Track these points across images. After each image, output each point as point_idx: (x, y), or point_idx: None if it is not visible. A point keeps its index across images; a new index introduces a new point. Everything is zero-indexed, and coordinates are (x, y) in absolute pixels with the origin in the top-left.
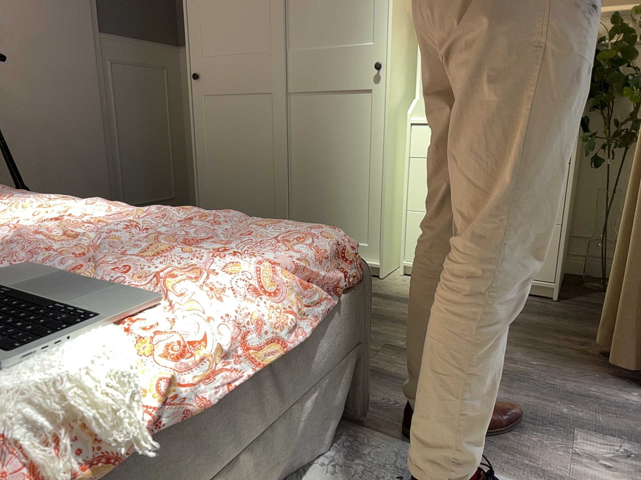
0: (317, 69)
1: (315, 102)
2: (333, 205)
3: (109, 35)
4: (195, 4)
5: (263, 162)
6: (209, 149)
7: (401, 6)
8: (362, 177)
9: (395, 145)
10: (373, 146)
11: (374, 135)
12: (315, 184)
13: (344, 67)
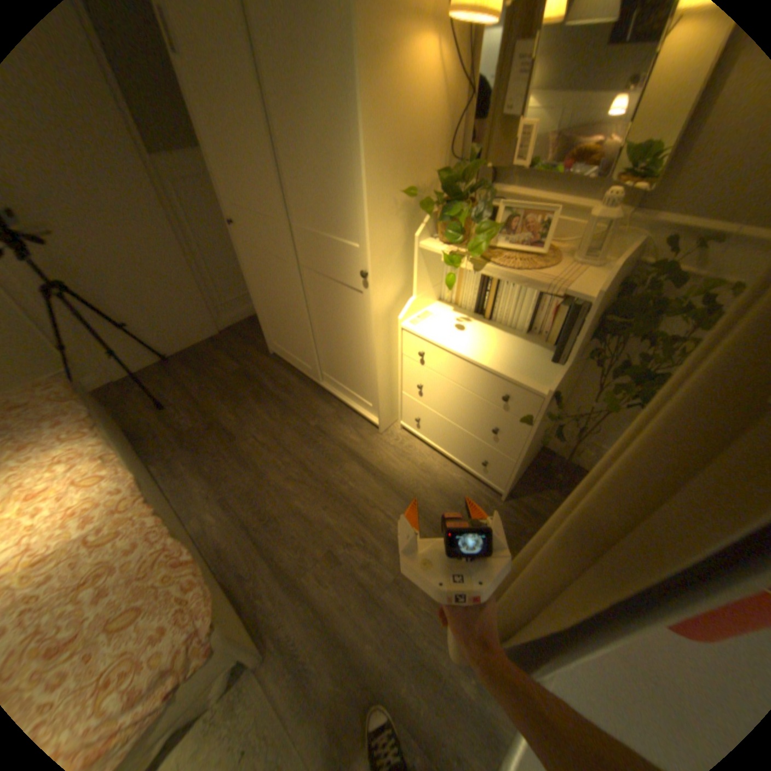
0: (317, 252)
1: (321, 282)
2: (346, 368)
3: (158, 154)
4: (207, 144)
5: (293, 315)
6: (257, 288)
7: (389, 203)
8: (364, 359)
9: (392, 339)
10: (369, 341)
11: (368, 332)
12: (332, 347)
13: (338, 261)
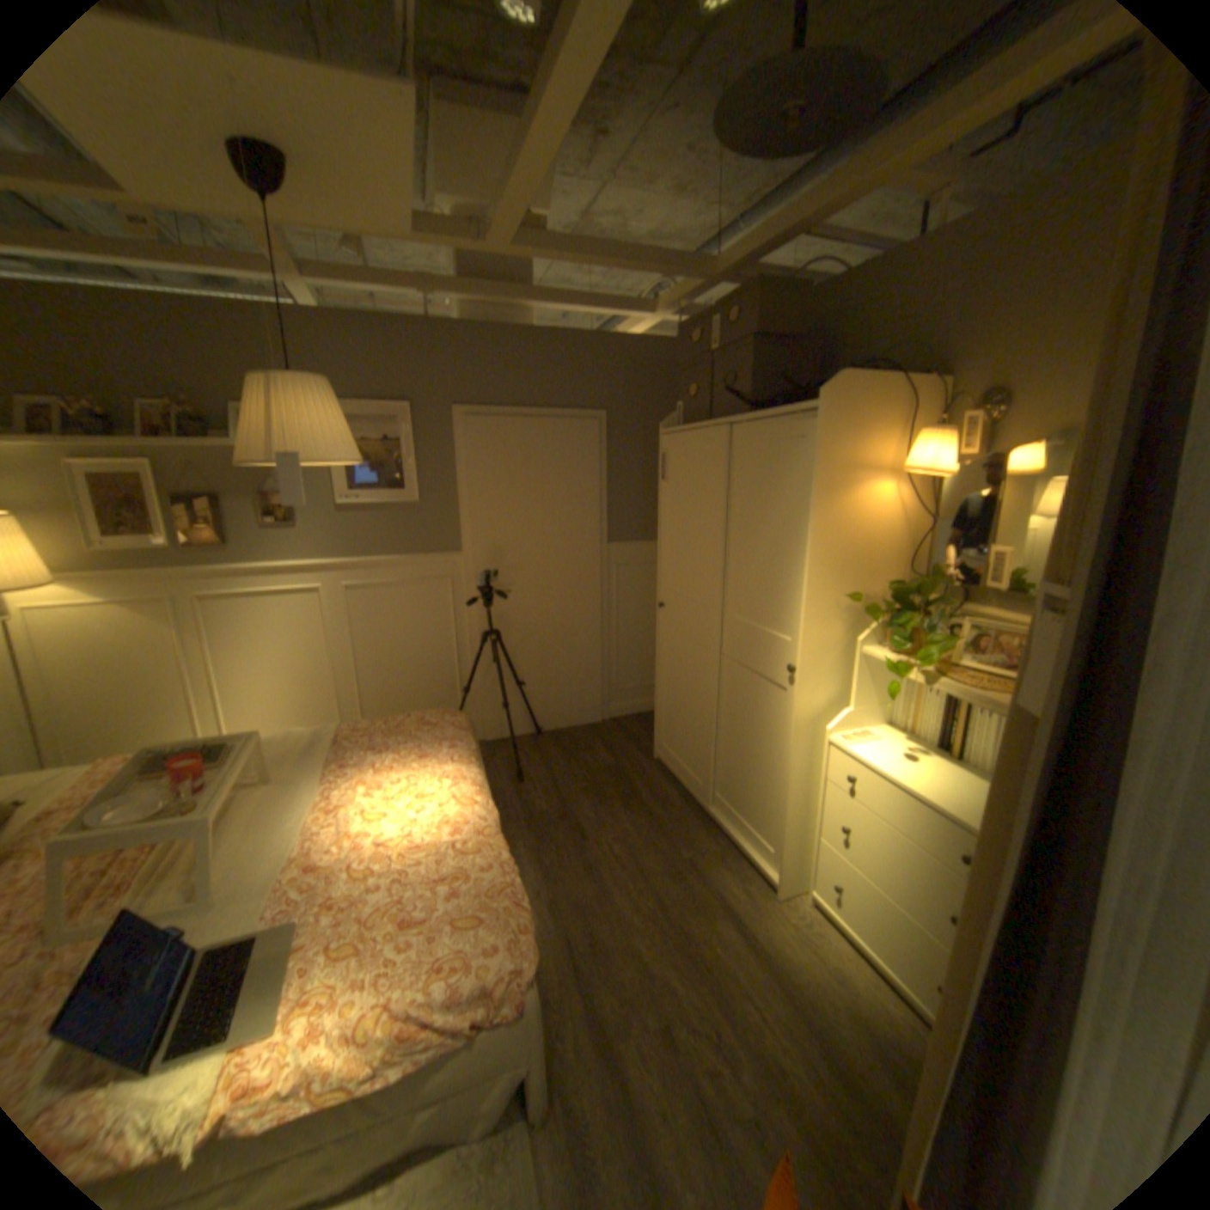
0: (745, 642)
1: (742, 674)
2: (750, 789)
3: (617, 543)
4: (666, 540)
5: (699, 710)
6: (666, 674)
7: (831, 604)
8: (775, 777)
9: (816, 757)
10: (785, 751)
11: (786, 739)
12: (737, 756)
13: (767, 653)
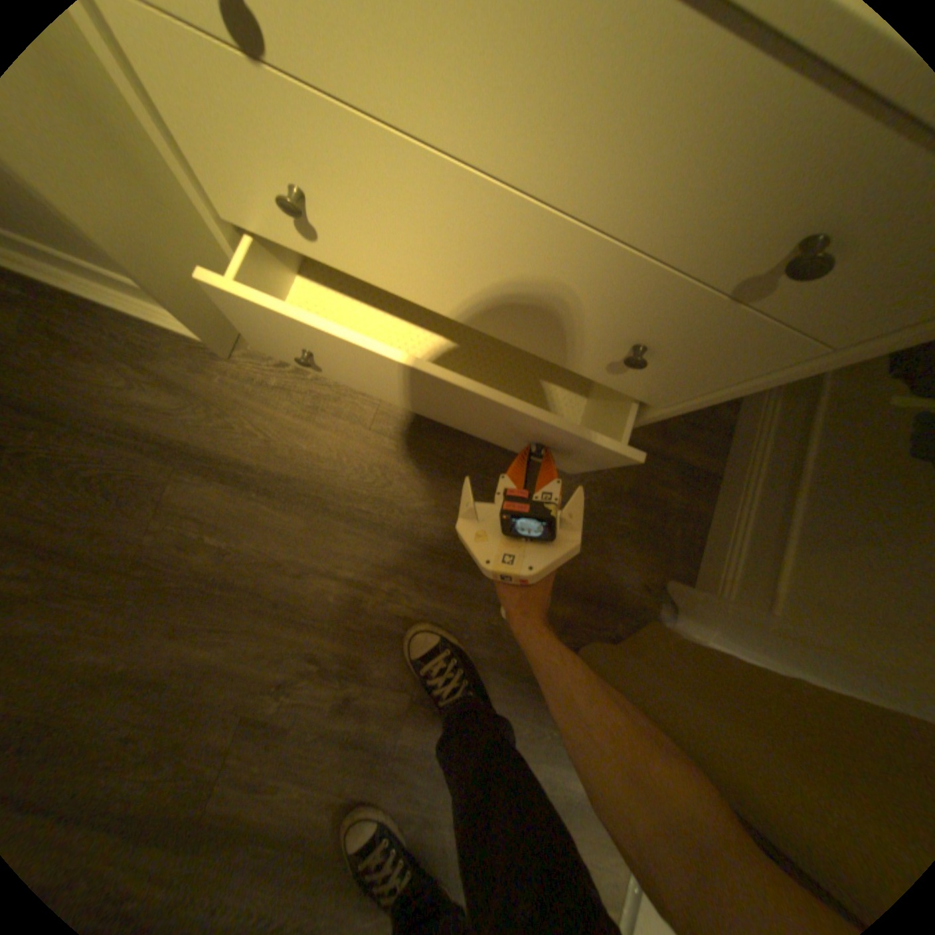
0: None
1: None
2: None
3: None
4: None
5: None
6: None
7: None
8: None
9: None
10: None
11: None
12: None
13: None
